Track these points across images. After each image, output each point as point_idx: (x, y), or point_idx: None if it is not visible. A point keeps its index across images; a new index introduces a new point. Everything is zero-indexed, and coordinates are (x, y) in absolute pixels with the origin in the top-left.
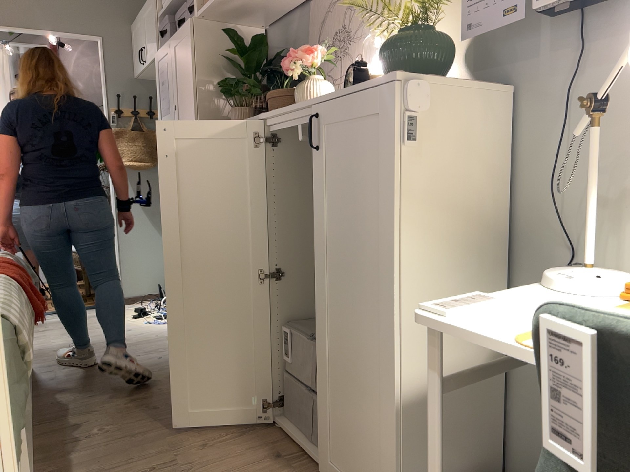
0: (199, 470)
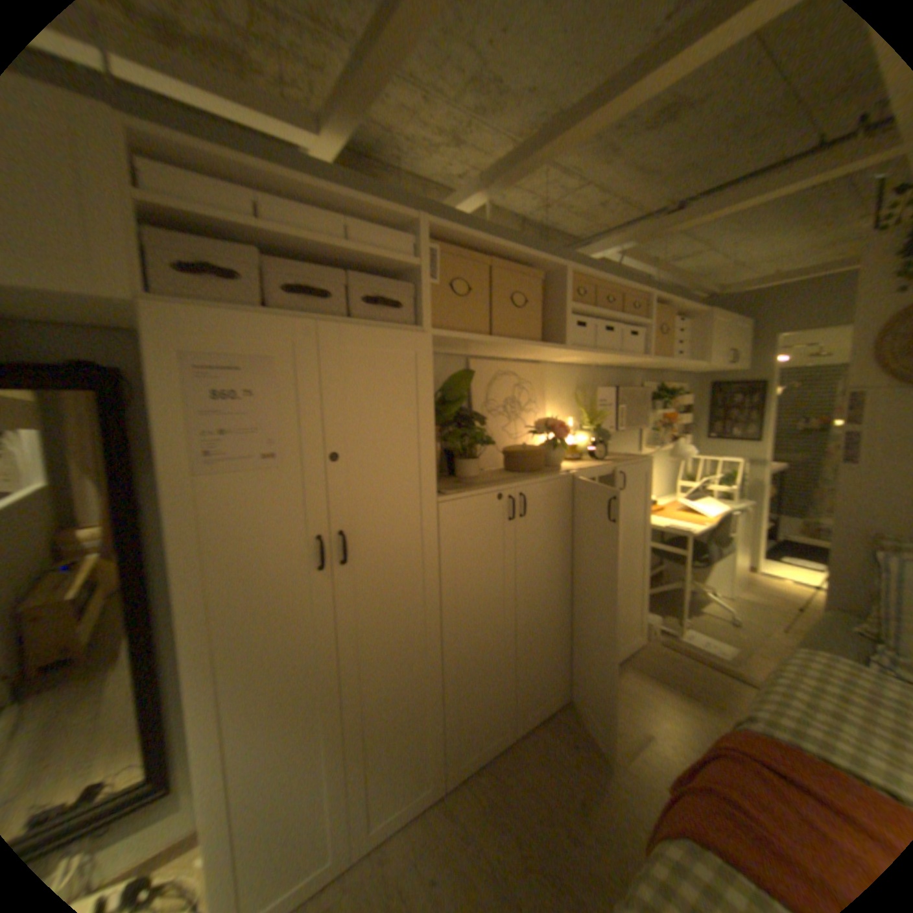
0: (641, 730)
